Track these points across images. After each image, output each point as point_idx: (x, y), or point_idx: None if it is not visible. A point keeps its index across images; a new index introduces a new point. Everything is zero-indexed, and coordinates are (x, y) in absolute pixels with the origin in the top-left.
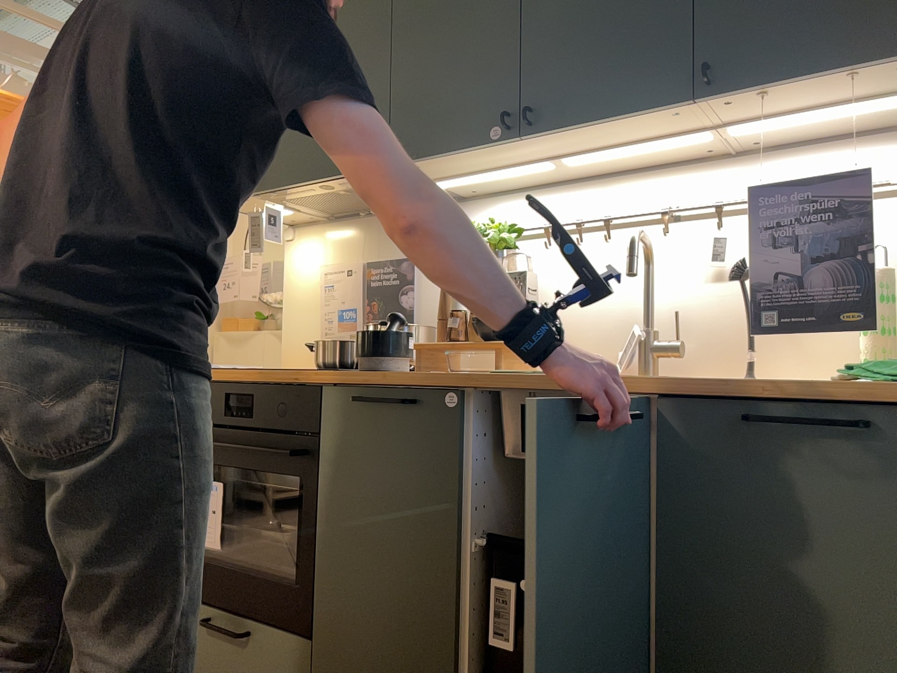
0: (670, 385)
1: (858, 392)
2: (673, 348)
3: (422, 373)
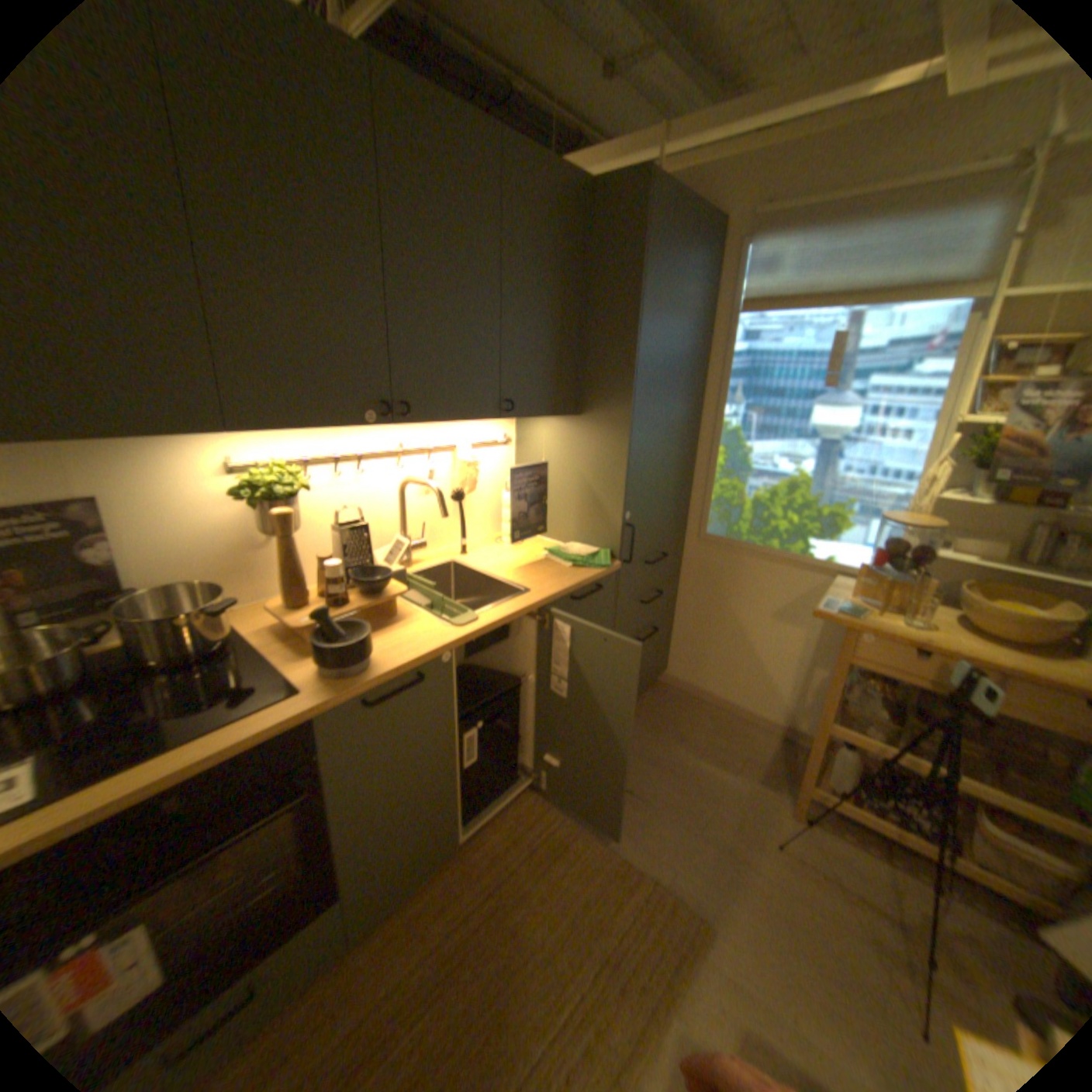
0: (554, 597)
1: (592, 575)
2: (423, 545)
3: (409, 650)
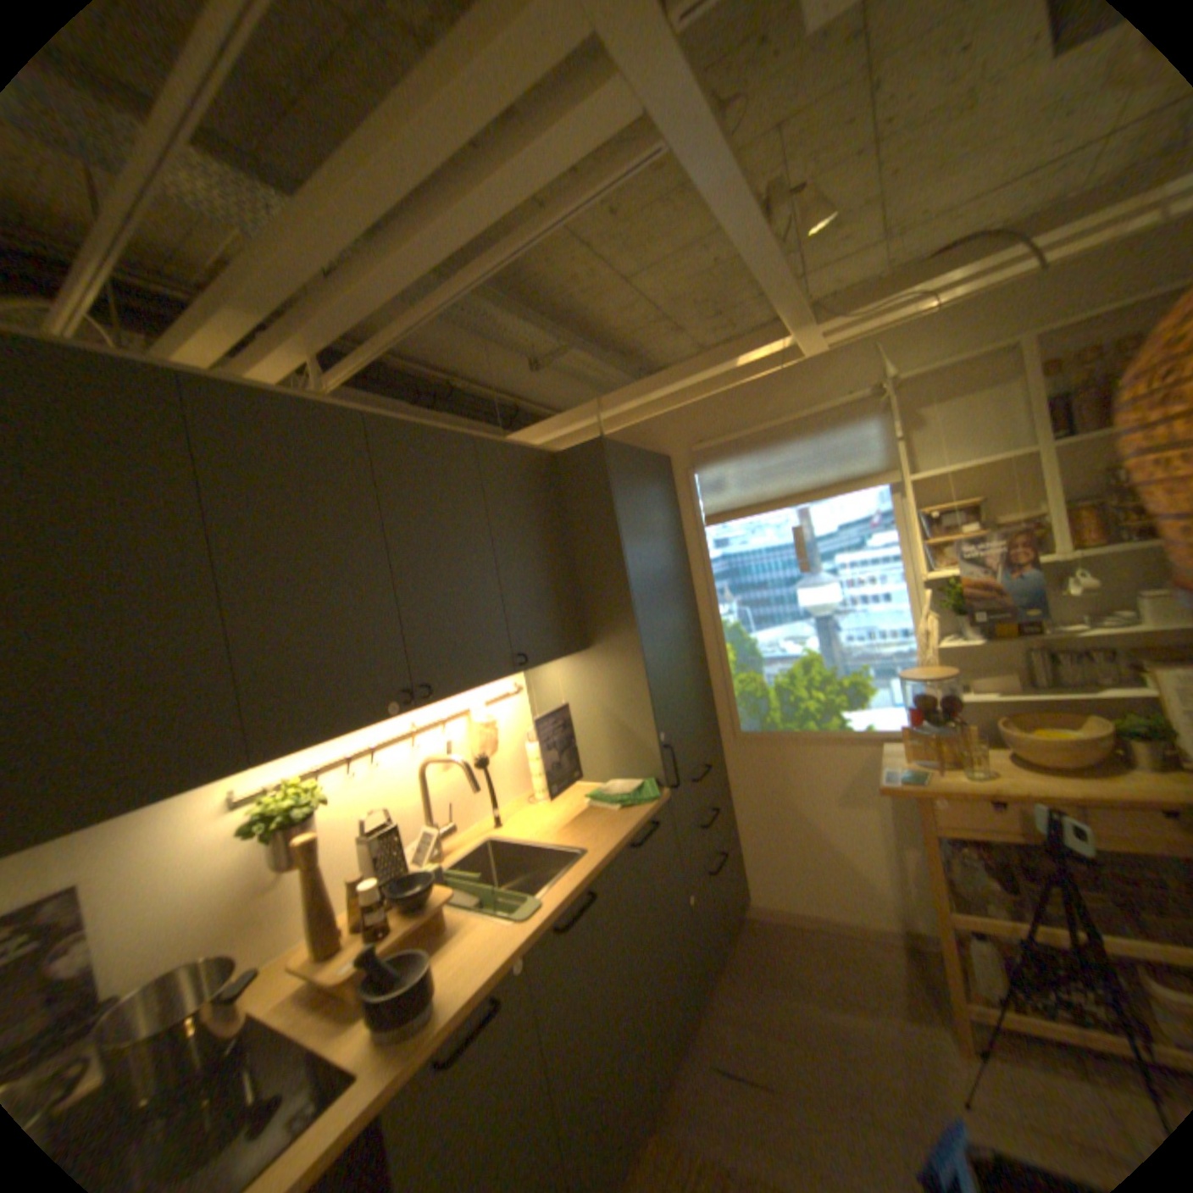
0: (615, 851)
1: (645, 812)
2: (453, 830)
3: (475, 971)
